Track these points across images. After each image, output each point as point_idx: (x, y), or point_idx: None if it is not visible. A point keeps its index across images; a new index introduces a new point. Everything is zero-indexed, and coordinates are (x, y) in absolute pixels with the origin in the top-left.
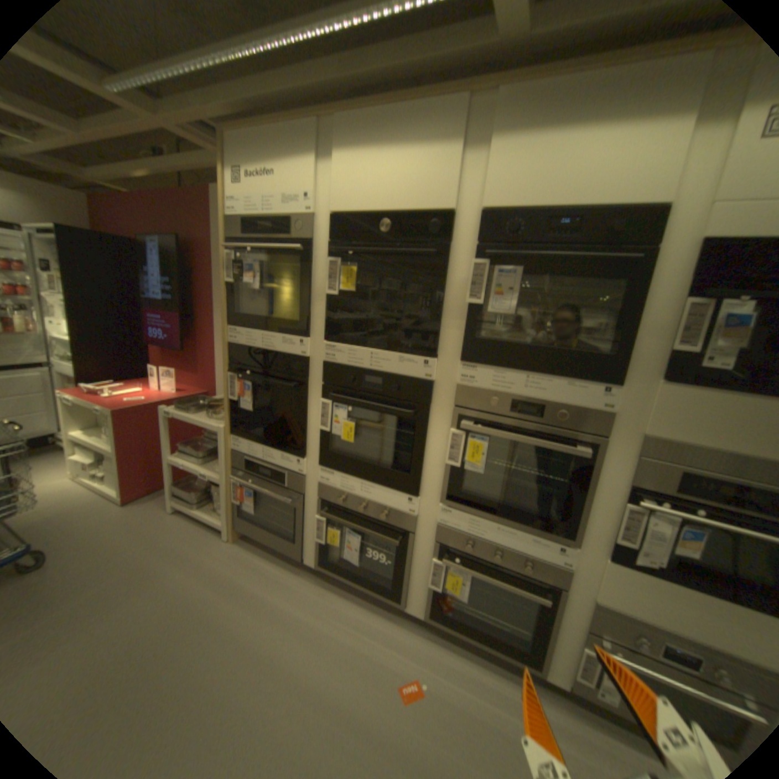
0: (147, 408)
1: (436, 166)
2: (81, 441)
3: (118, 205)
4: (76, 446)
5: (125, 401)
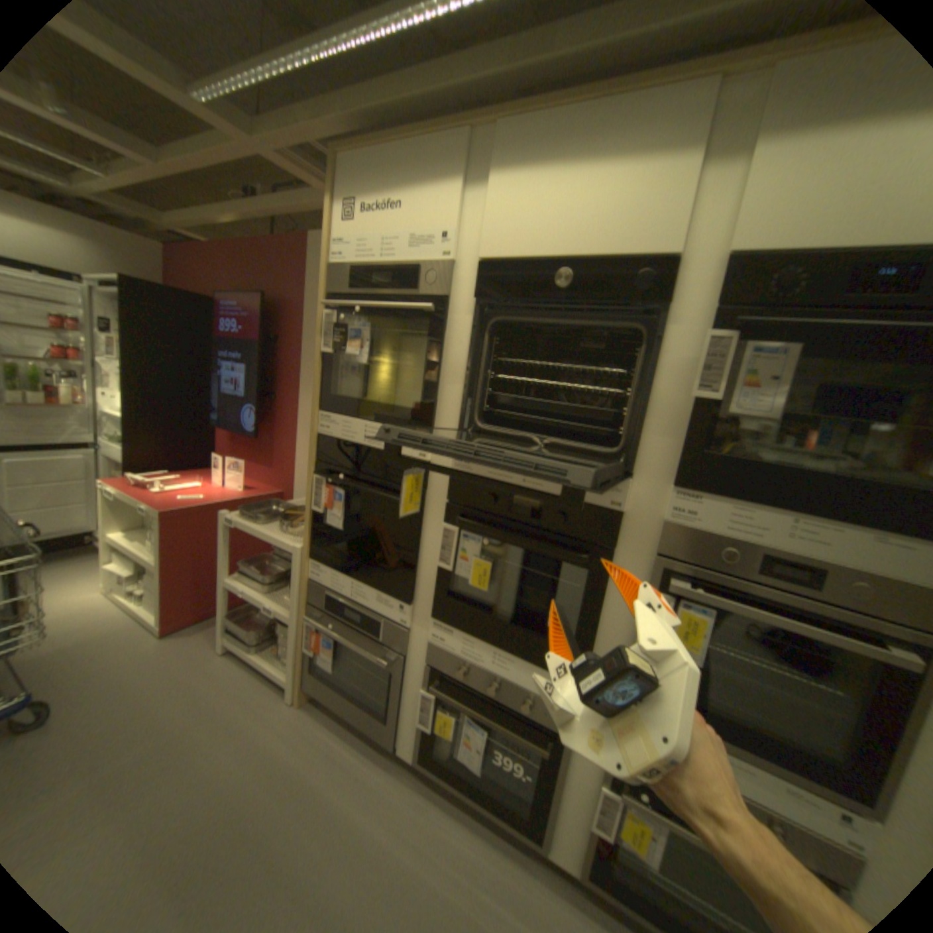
0: (206, 510)
1: (656, 186)
2: (120, 546)
3: (197, 256)
4: (115, 551)
5: (179, 499)
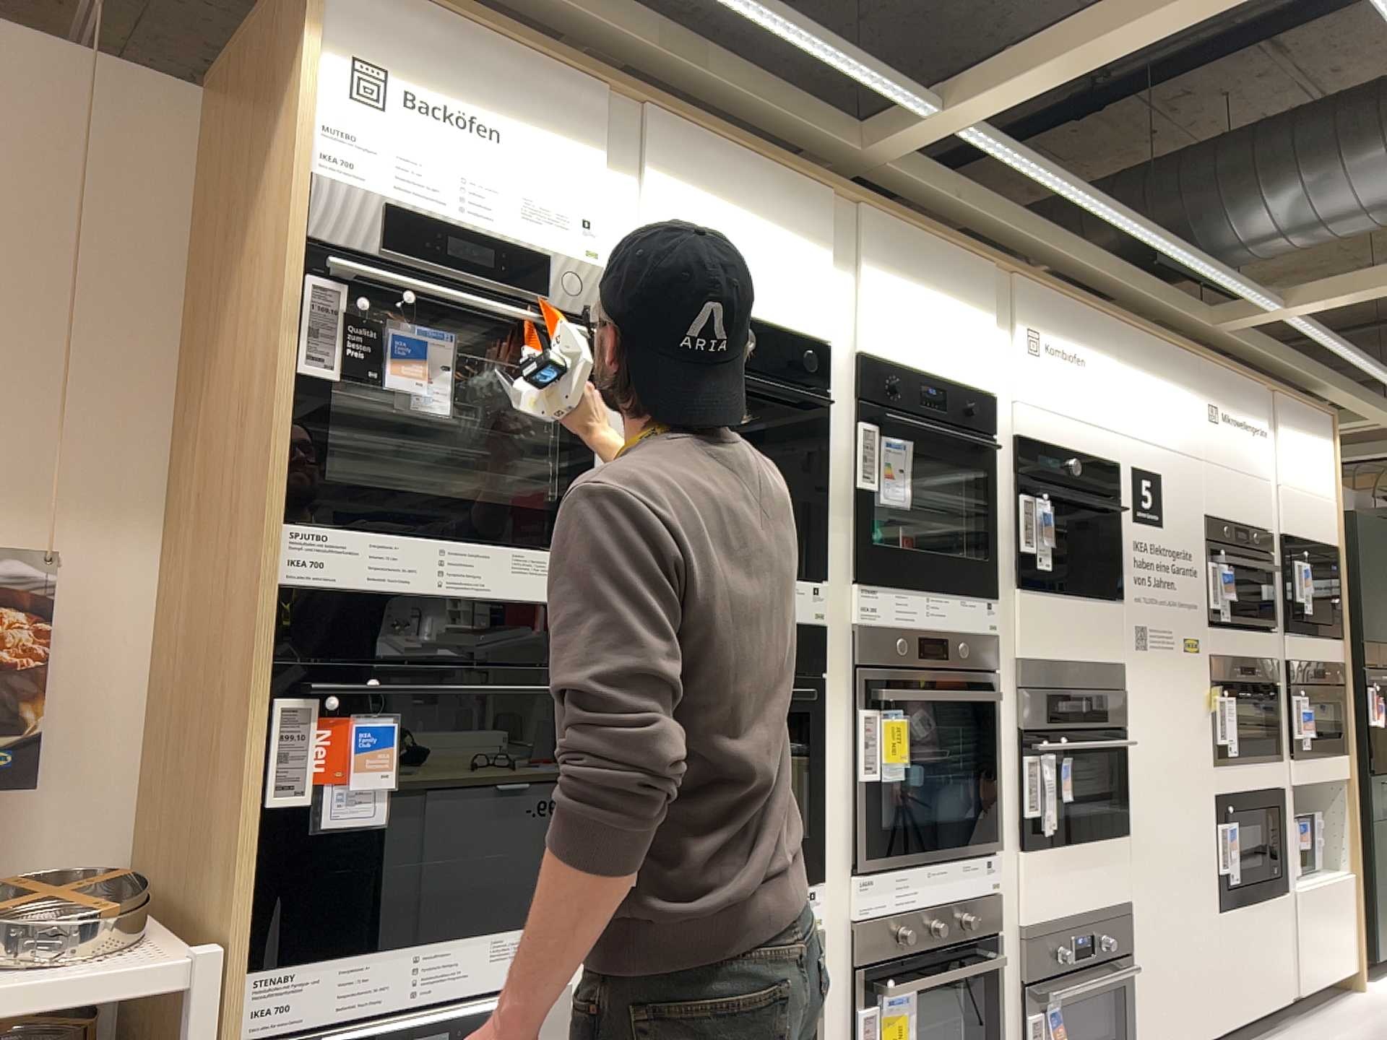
0: None
1: (802, 280)
2: None
3: None
4: None
5: None
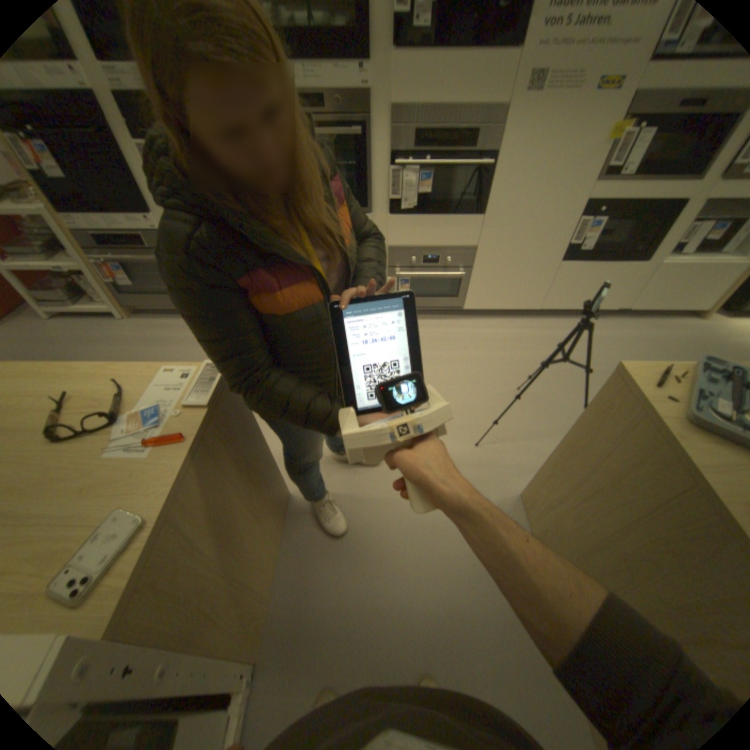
0: None
1: None
2: None
3: None
4: None
5: None
